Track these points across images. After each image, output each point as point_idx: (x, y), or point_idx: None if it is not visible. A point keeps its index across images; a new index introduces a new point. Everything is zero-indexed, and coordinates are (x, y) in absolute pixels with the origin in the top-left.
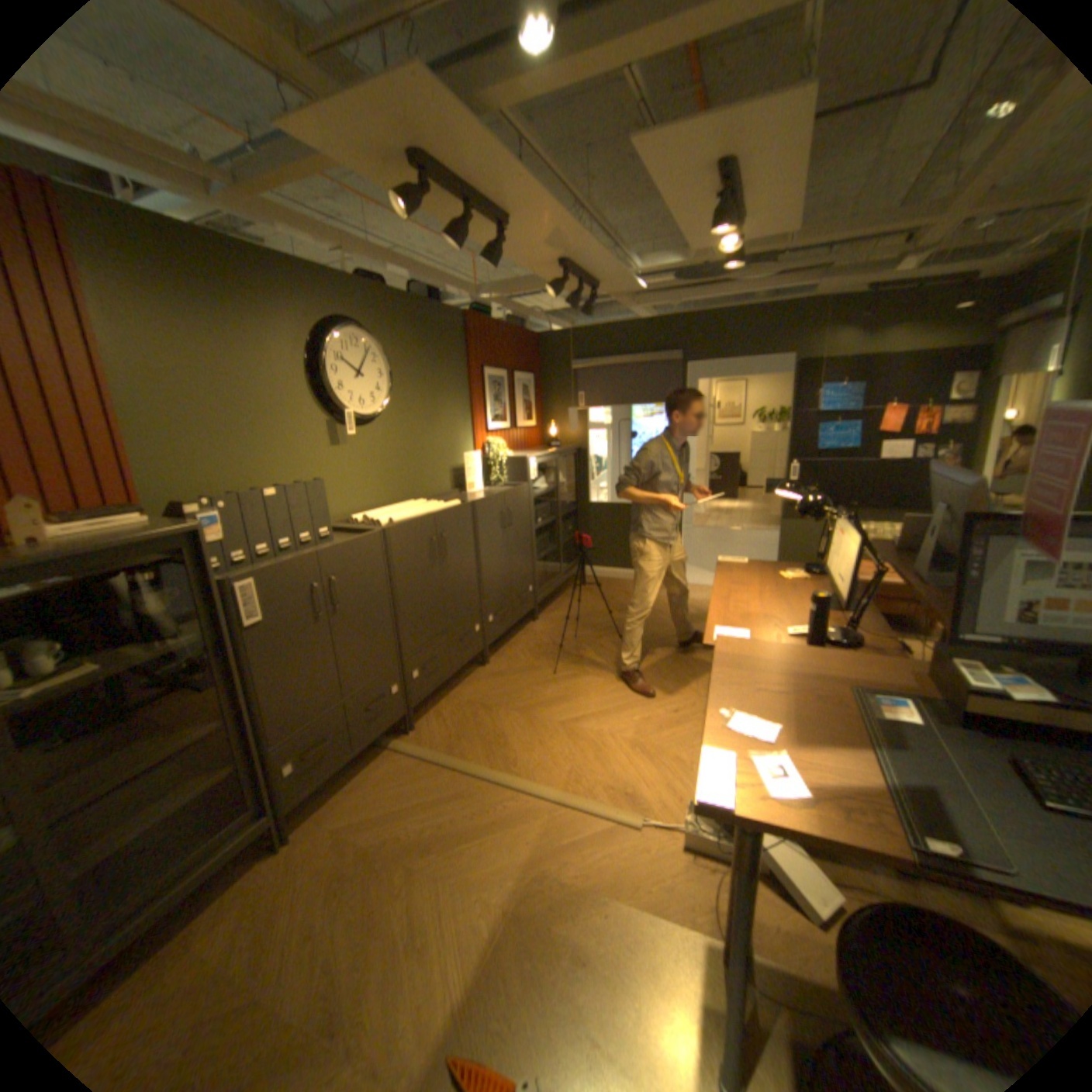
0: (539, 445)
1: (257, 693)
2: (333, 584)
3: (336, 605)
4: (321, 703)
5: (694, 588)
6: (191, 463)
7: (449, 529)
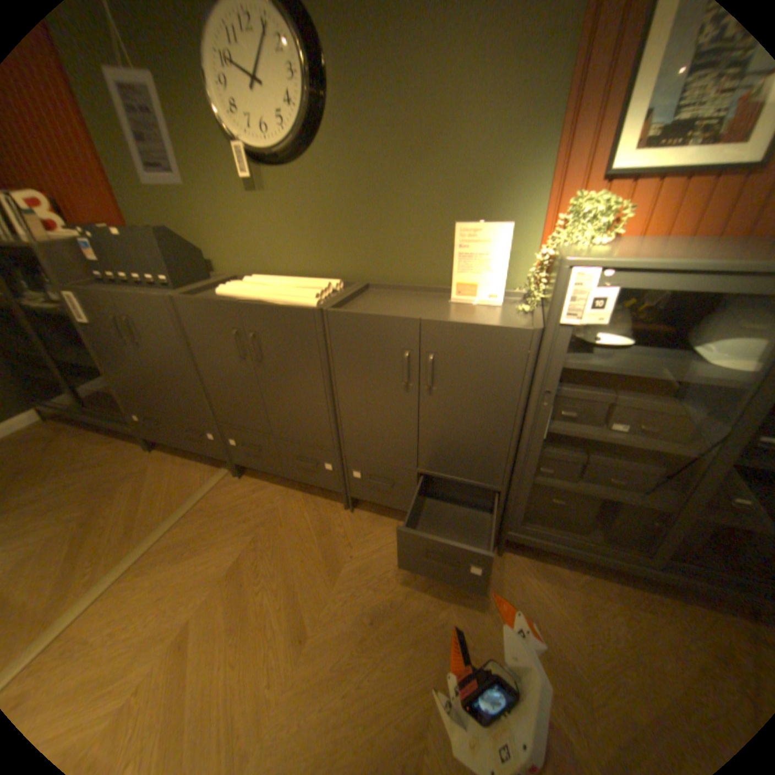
0: None
1: (101, 364)
2: (126, 323)
3: (134, 341)
4: (145, 399)
5: None
6: (141, 198)
7: (264, 331)
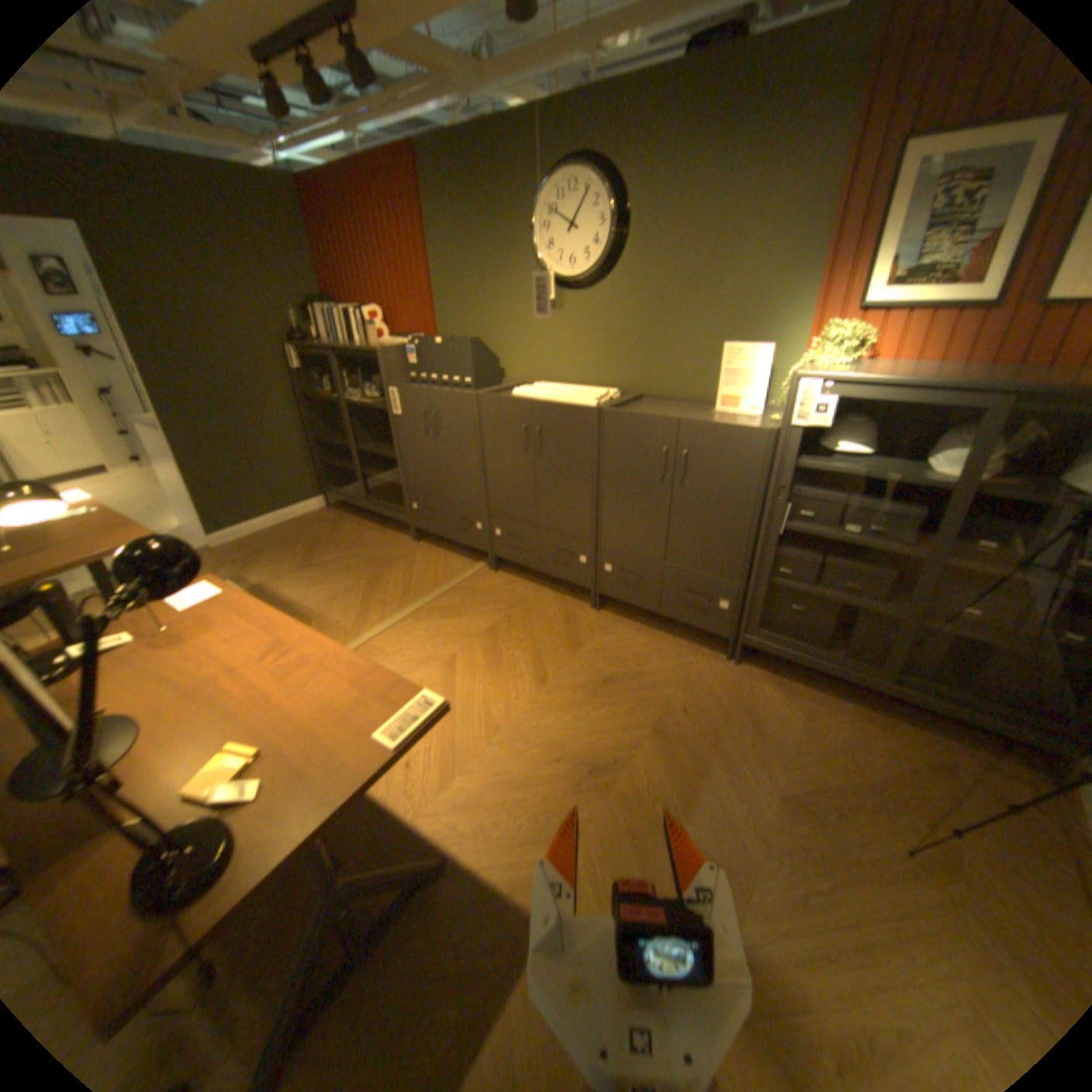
0: None
1: (401, 454)
2: (434, 417)
3: (437, 433)
4: (430, 488)
5: None
6: (457, 315)
7: (549, 426)
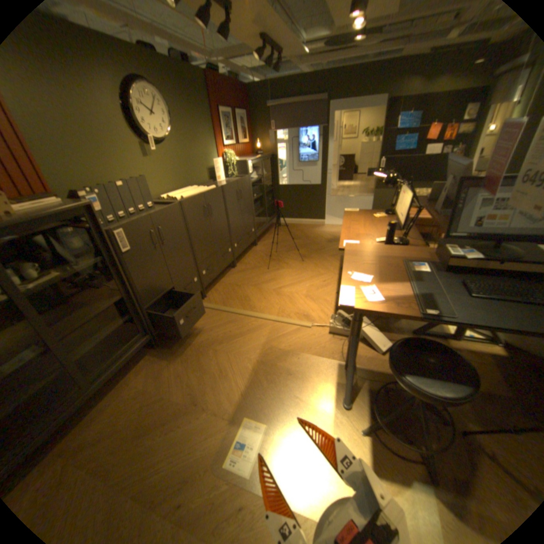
0: (251, 153)
1: (135, 283)
2: (160, 231)
3: (163, 241)
4: (164, 286)
5: (331, 226)
6: (73, 169)
7: (212, 201)
